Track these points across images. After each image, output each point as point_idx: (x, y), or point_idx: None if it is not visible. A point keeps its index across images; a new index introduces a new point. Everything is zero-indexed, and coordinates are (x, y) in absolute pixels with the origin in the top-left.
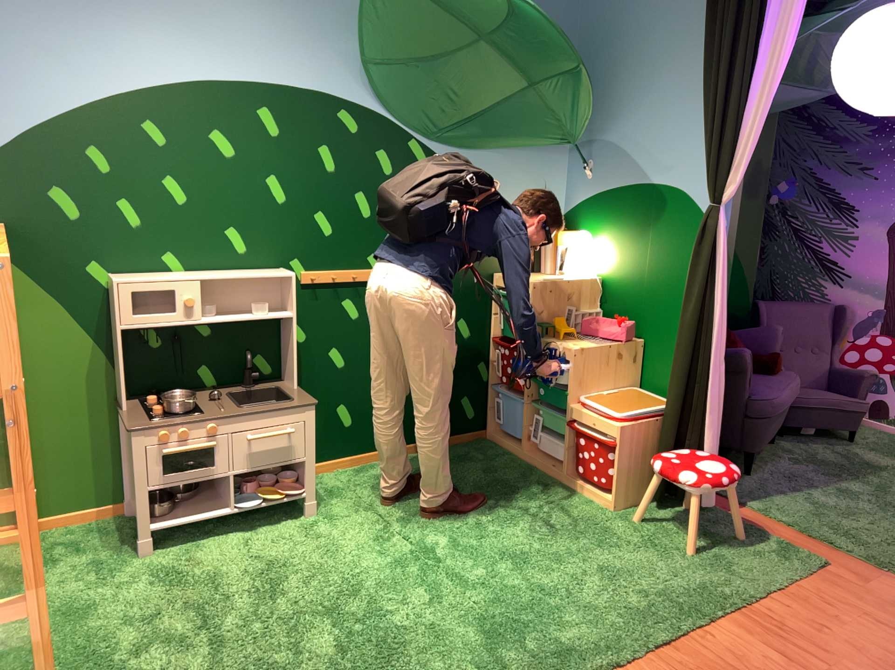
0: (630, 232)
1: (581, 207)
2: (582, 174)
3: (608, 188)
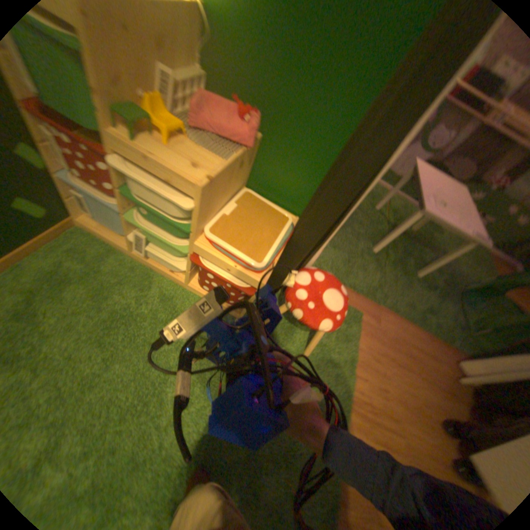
0: None
1: None
2: None
3: None
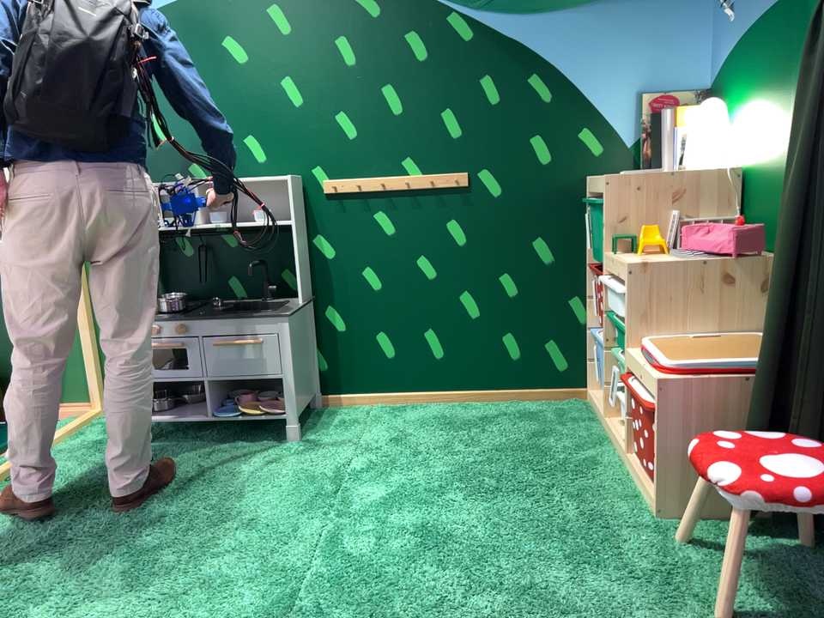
0: (777, 77)
1: (726, 64)
2: (721, 9)
3: (752, 19)
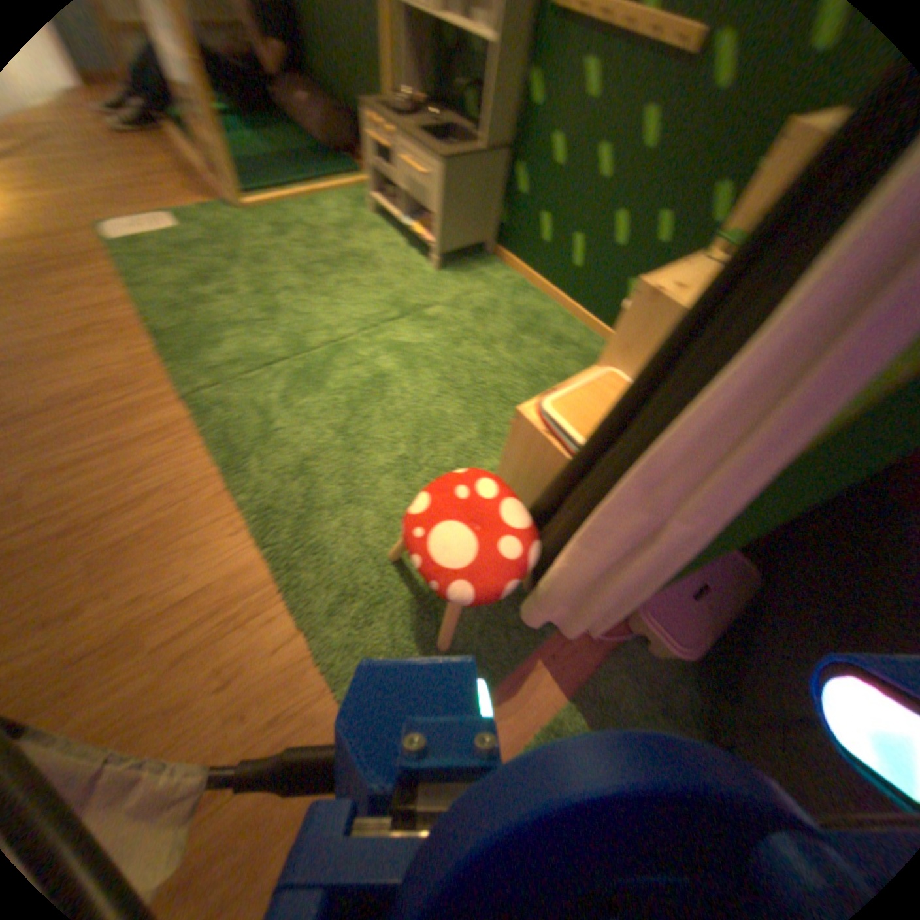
0: None
1: None
2: None
3: None
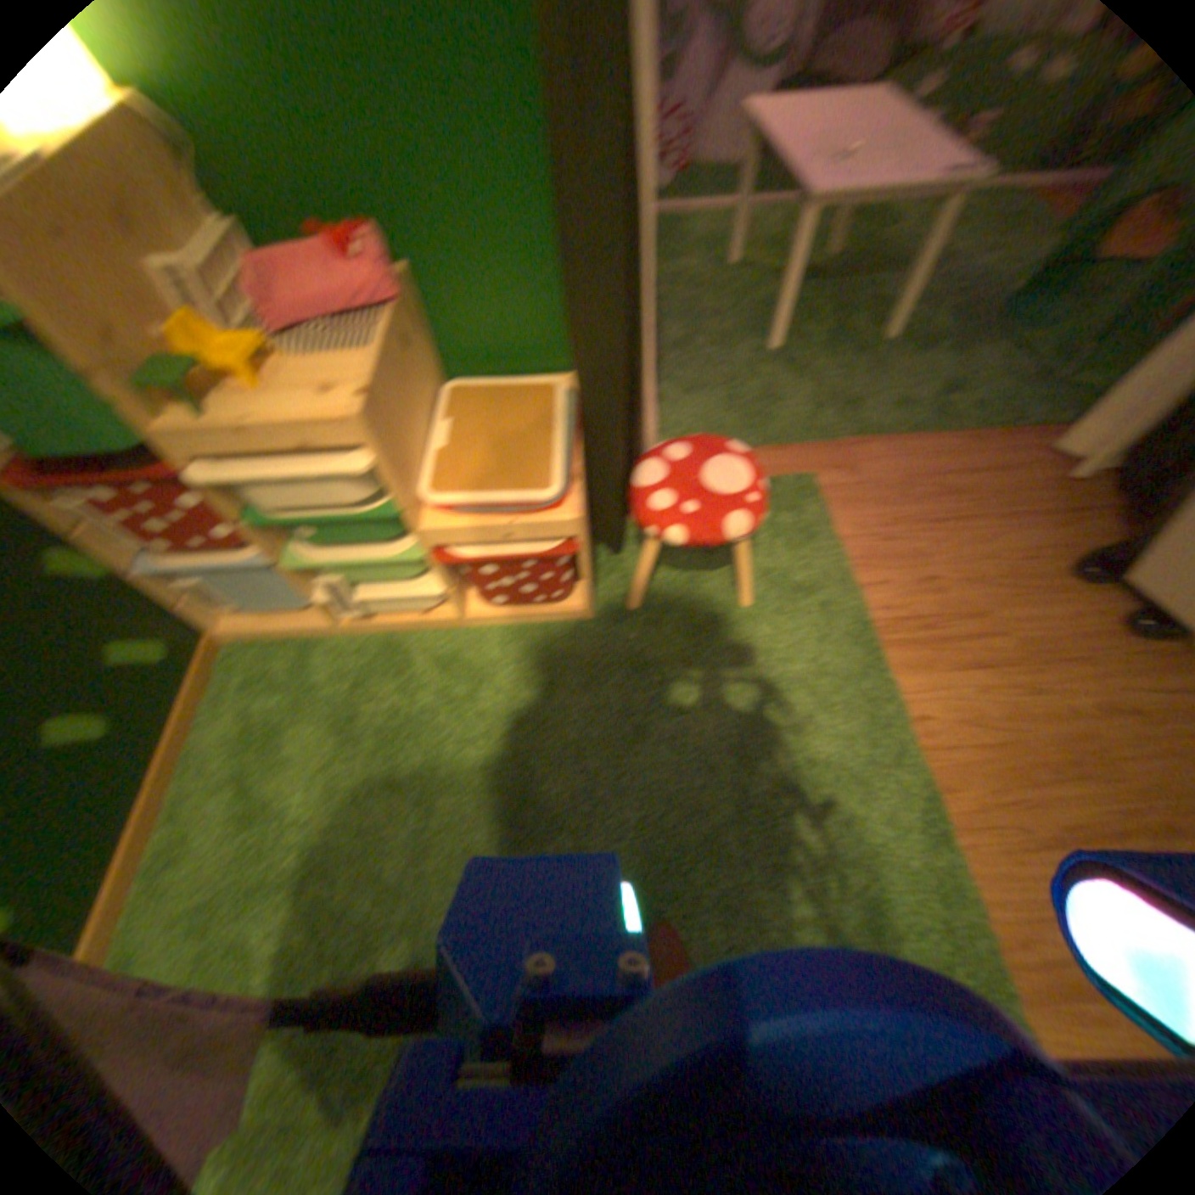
0: None
1: None
2: None
3: None
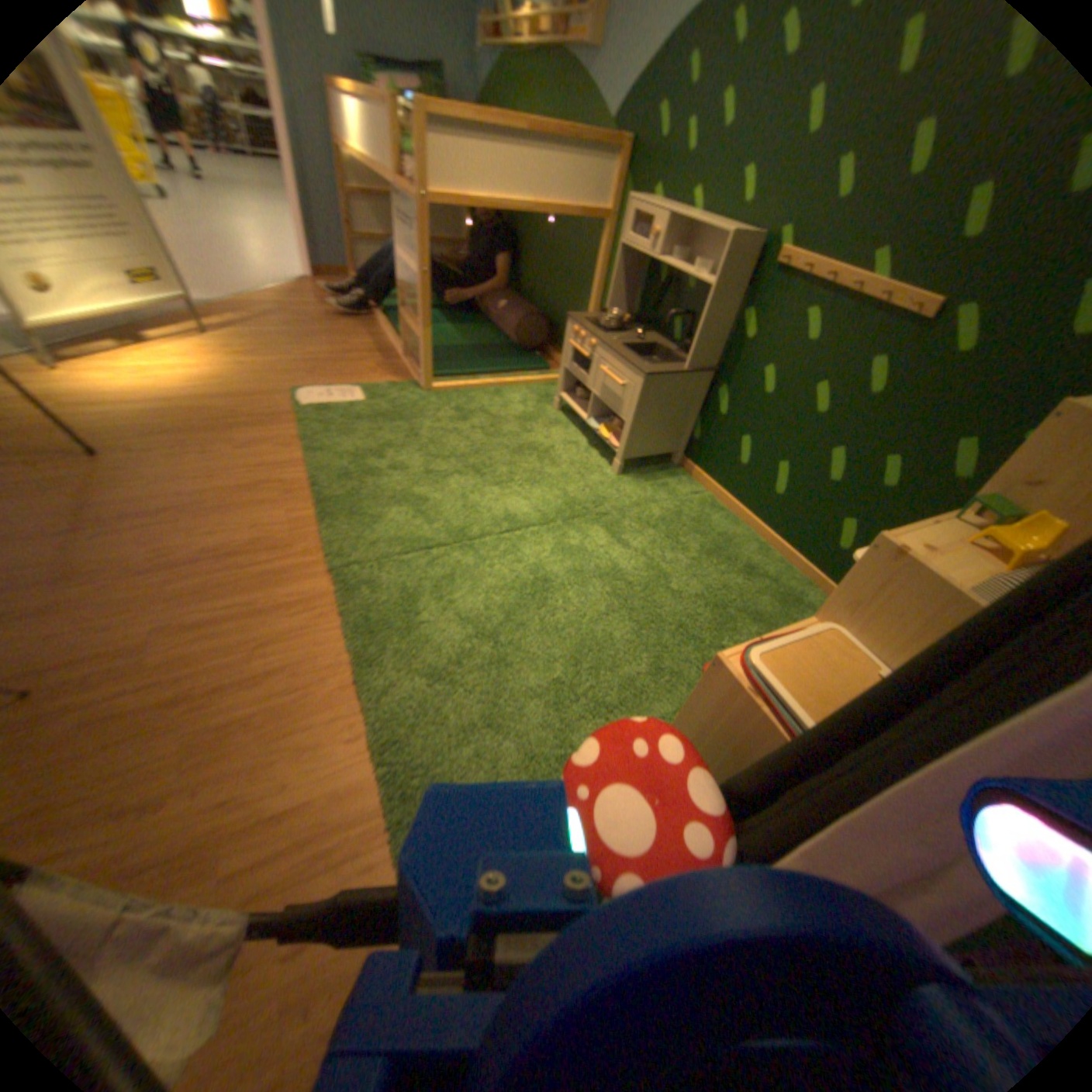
0: None
1: None
2: None
3: None
